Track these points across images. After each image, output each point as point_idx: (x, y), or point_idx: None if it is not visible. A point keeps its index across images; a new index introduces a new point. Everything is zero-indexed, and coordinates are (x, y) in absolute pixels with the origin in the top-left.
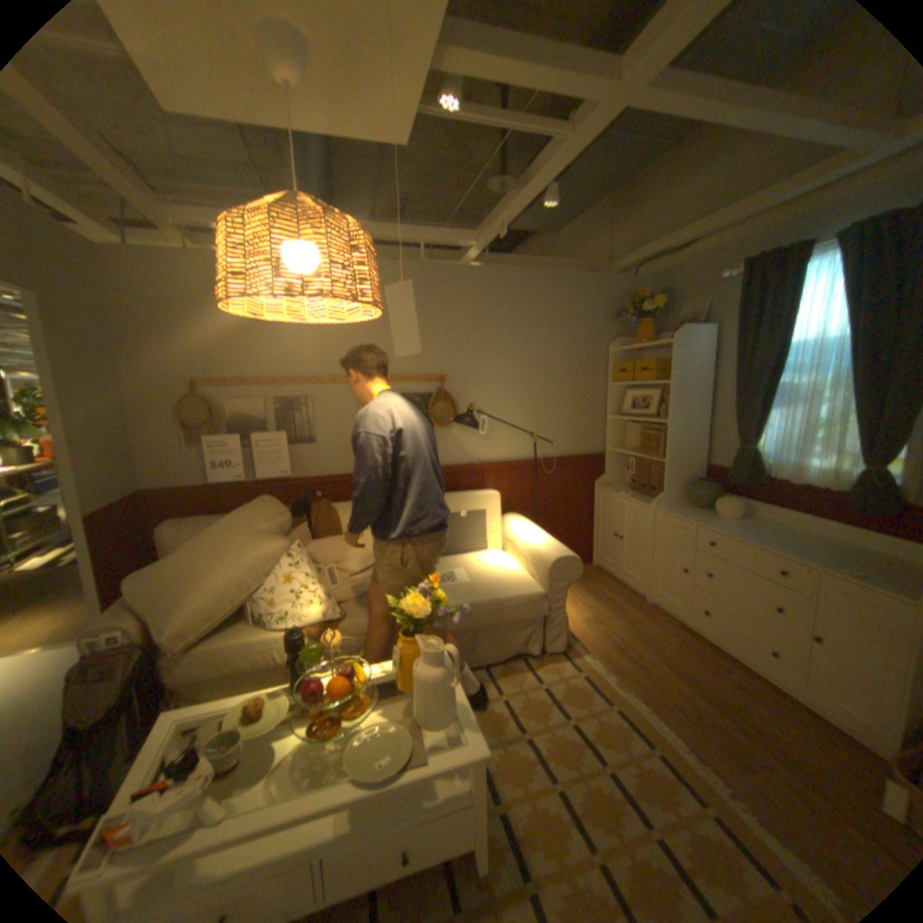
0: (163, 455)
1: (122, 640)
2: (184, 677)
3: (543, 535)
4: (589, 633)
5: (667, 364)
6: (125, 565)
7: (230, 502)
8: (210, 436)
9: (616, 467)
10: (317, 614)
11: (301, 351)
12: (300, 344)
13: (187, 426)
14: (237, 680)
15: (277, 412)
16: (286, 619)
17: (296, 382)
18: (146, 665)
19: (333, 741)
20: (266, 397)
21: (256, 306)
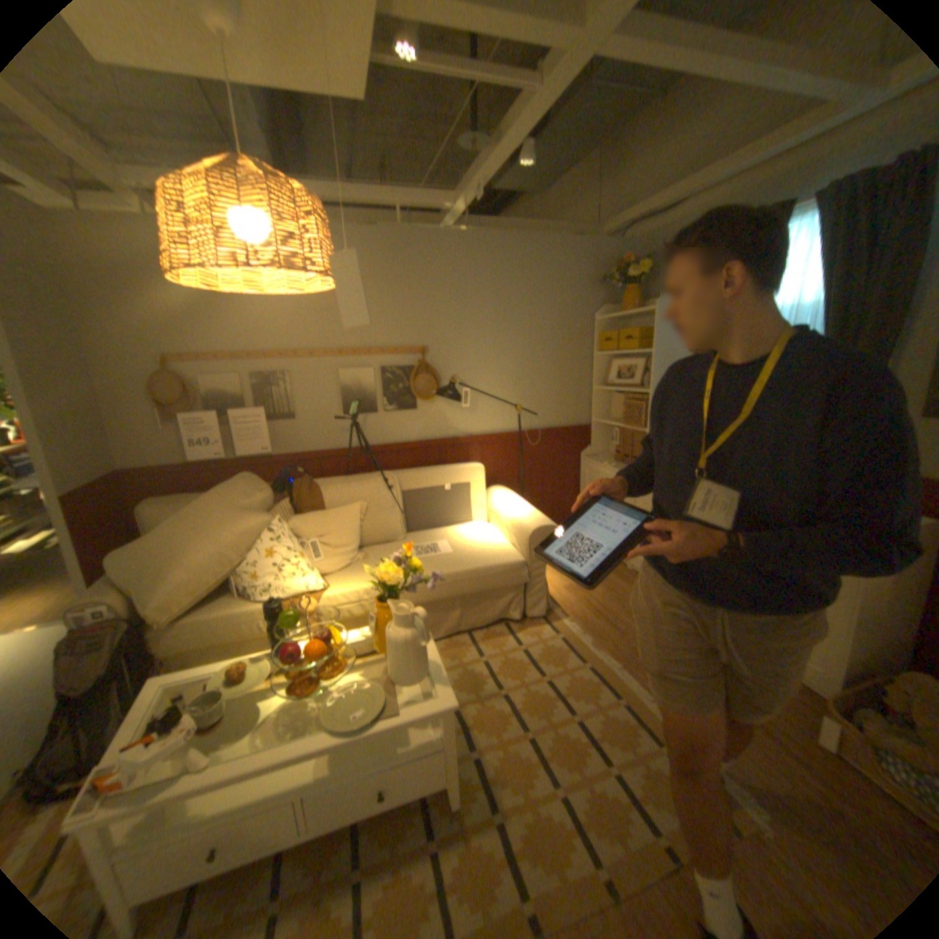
0: (138, 433)
1: (108, 614)
2: (172, 647)
3: (525, 505)
4: (570, 598)
5: (651, 332)
6: (108, 544)
7: (211, 480)
8: (185, 413)
9: (601, 438)
10: (300, 585)
11: (275, 323)
12: (273, 315)
13: (161, 403)
14: (225, 649)
15: (253, 387)
16: (269, 590)
17: (271, 355)
18: (134, 637)
19: (313, 698)
20: (241, 372)
21: (209, 276)
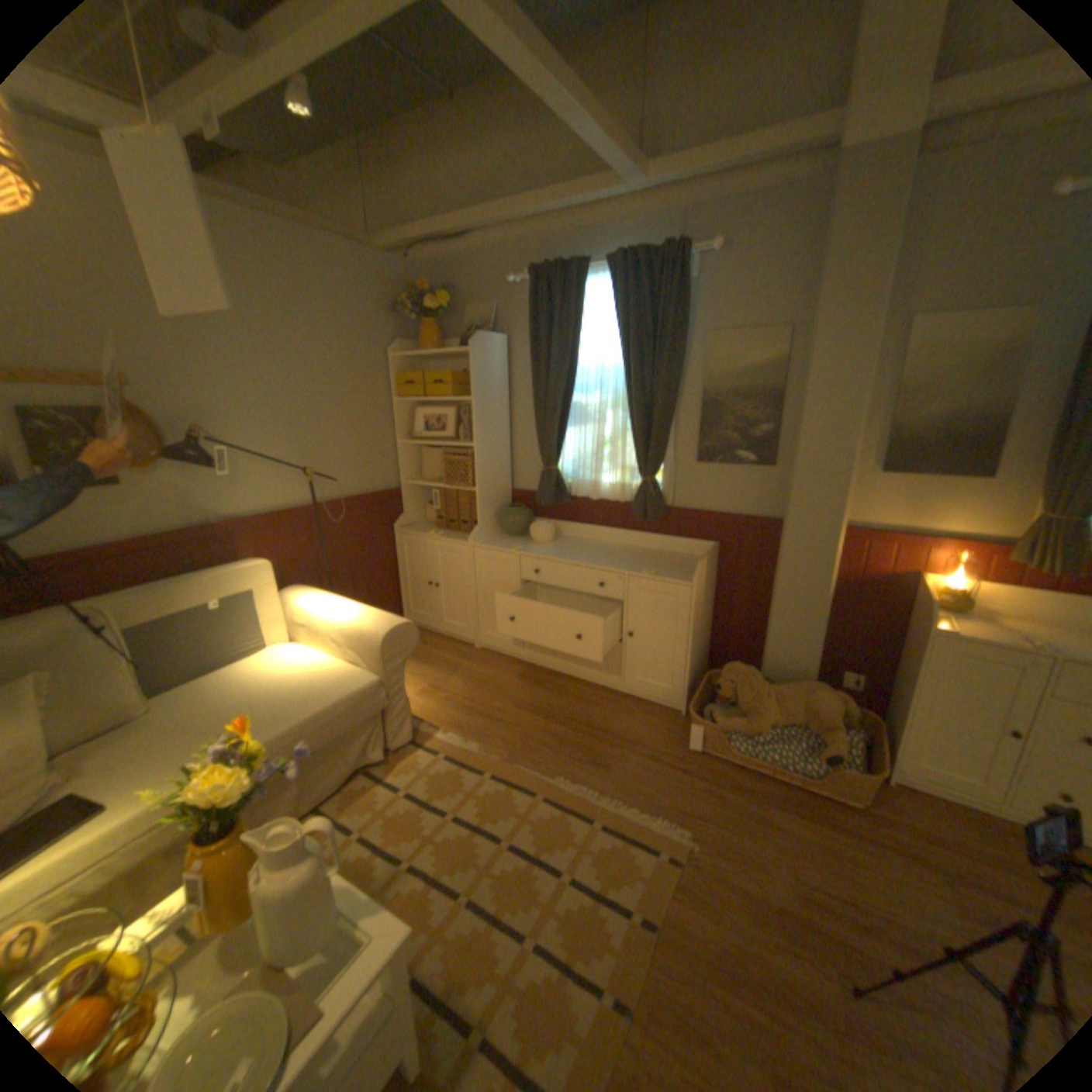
0: None
1: None
2: None
3: (354, 605)
4: (430, 706)
5: (463, 378)
6: None
7: None
8: None
9: (416, 504)
10: None
11: None
12: None
13: None
14: None
15: None
16: None
17: None
18: None
19: None
20: None
21: None
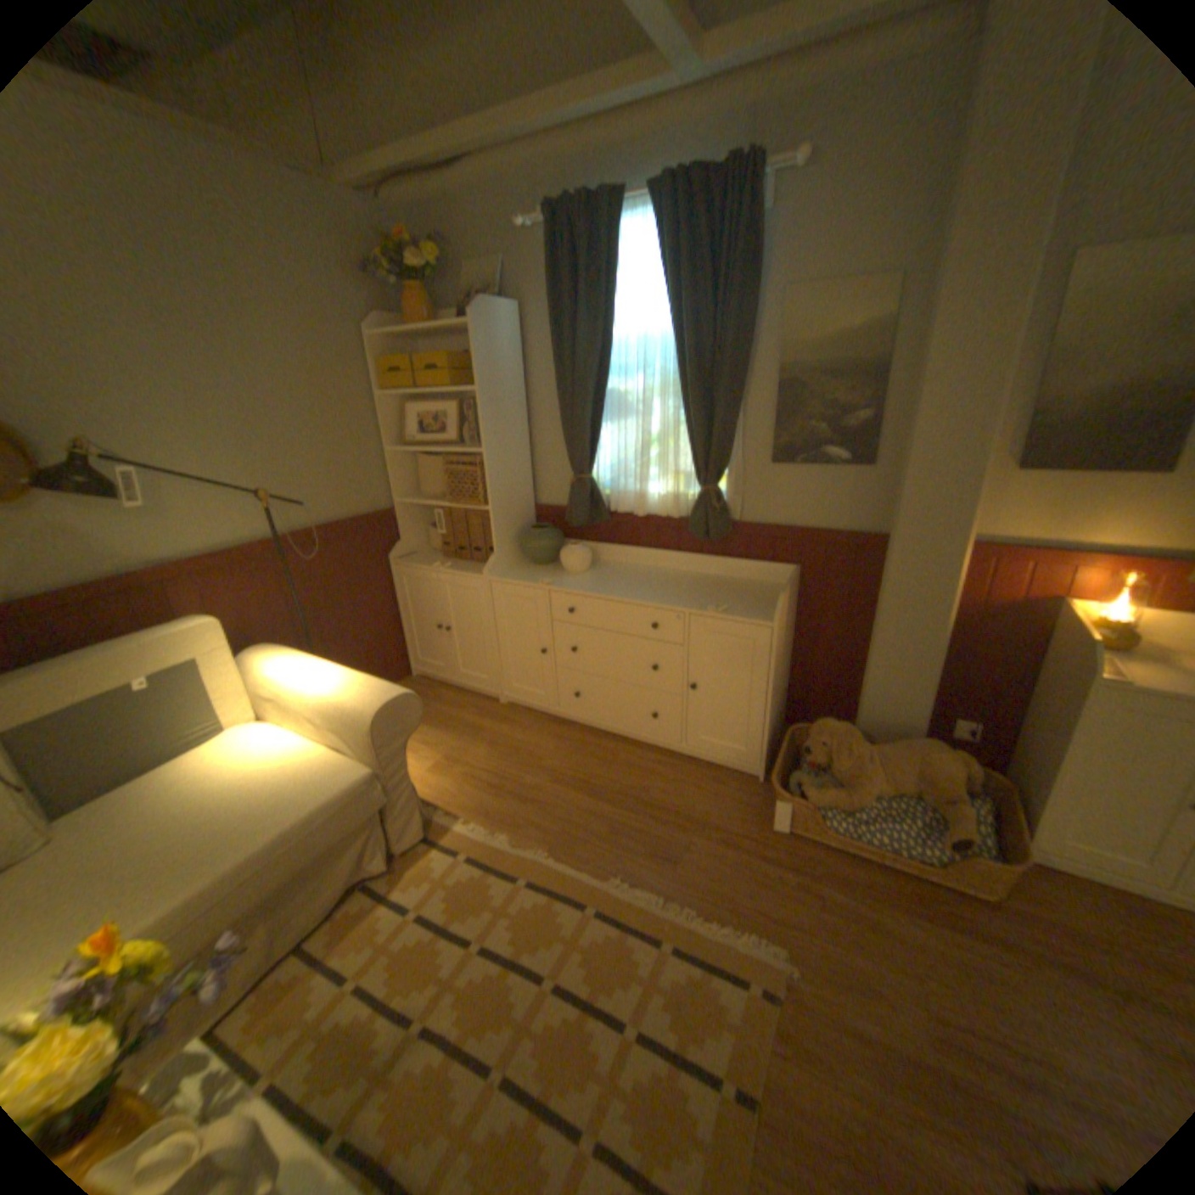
0: None
1: None
2: None
3: (335, 670)
4: (446, 785)
5: (463, 361)
6: None
7: None
8: None
9: (415, 527)
10: None
11: None
12: None
13: None
14: None
15: None
16: None
17: None
18: None
19: None
20: None
21: None
